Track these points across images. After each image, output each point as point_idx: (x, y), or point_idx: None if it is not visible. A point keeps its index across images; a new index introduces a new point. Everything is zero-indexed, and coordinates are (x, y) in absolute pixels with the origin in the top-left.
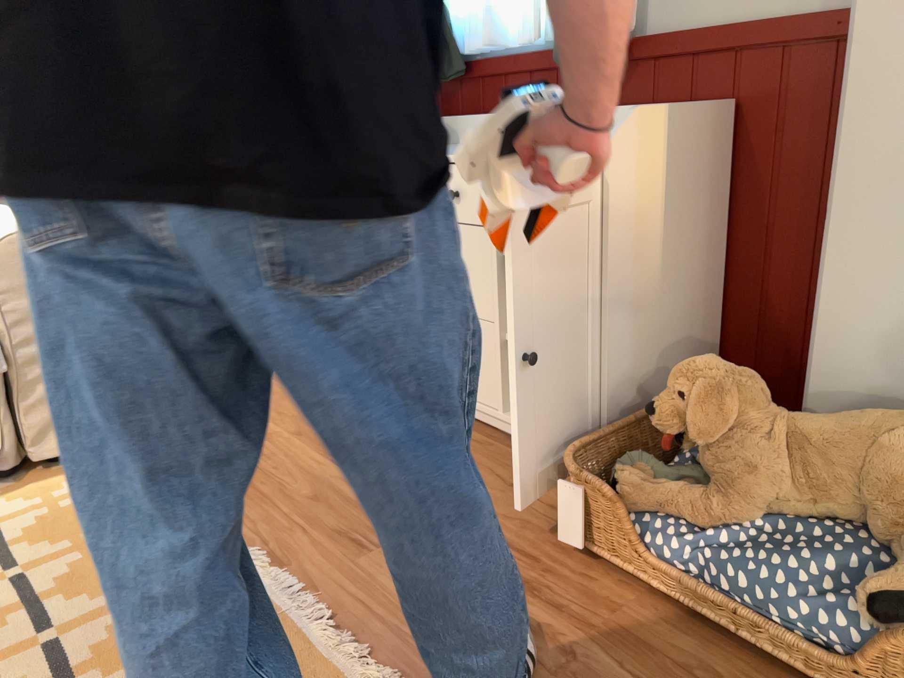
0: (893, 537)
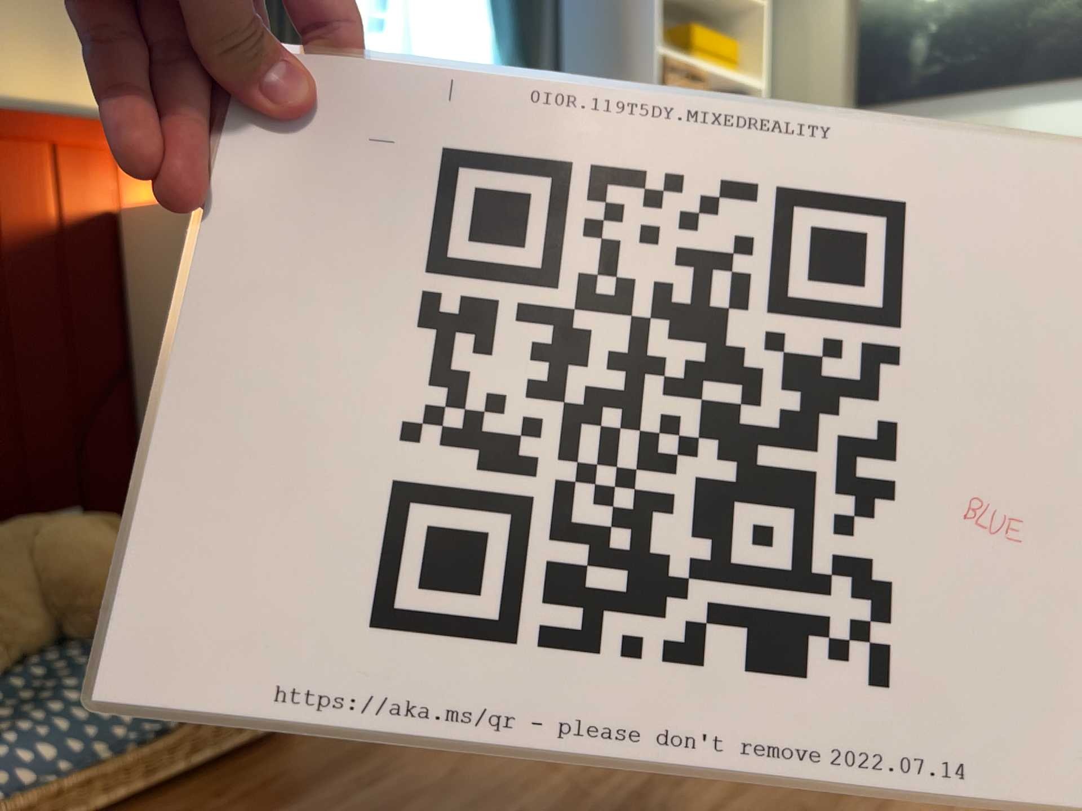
0: (91, 632)
